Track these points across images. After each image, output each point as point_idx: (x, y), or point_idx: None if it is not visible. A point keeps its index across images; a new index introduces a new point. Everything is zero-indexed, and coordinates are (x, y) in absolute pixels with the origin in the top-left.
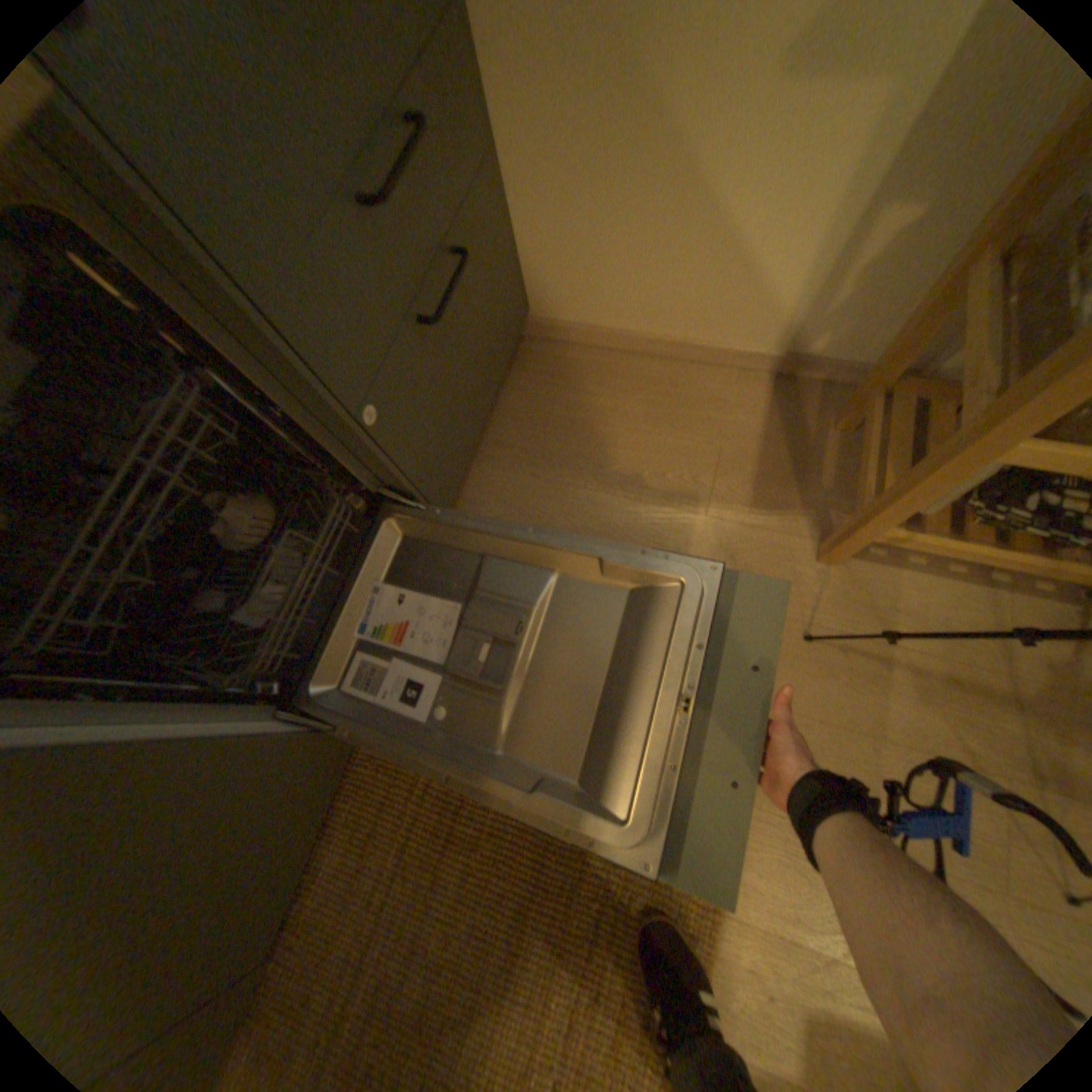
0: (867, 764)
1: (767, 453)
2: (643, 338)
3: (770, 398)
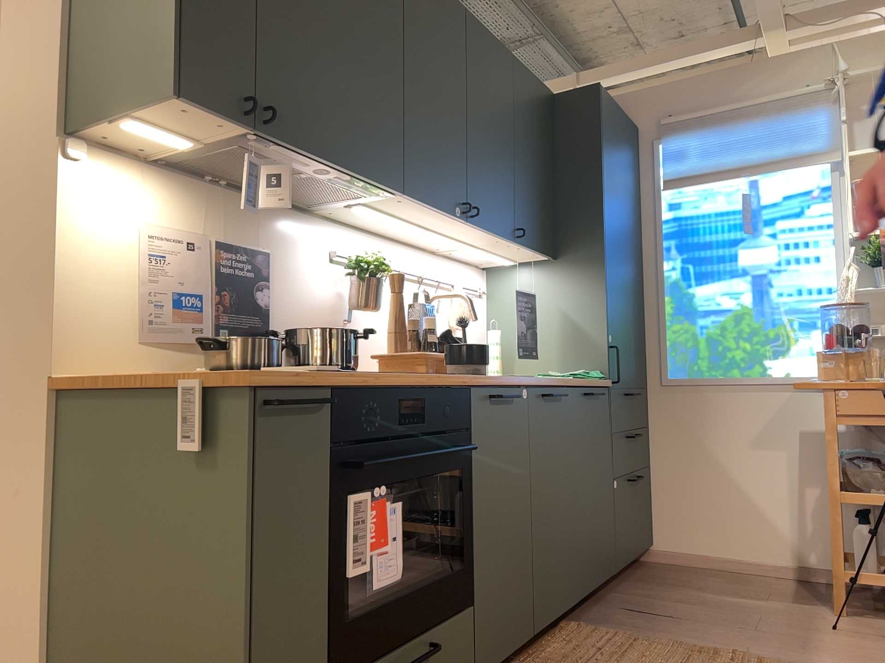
0: (884, 657)
1: (801, 593)
2: (719, 558)
3: (798, 584)
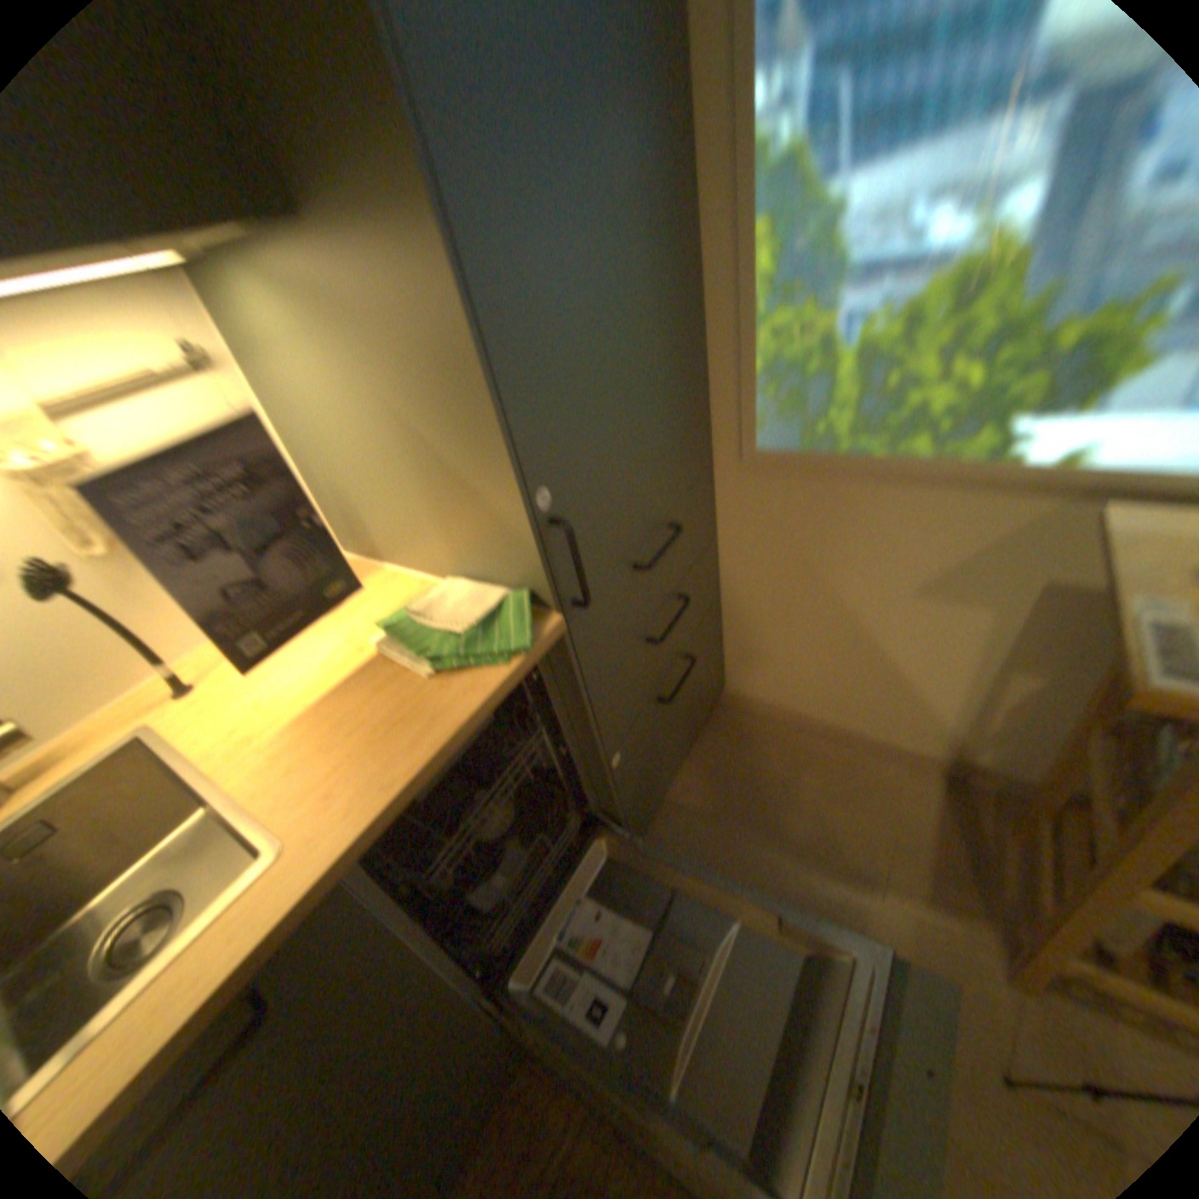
0: None
1: (947, 851)
2: (822, 722)
3: (946, 797)
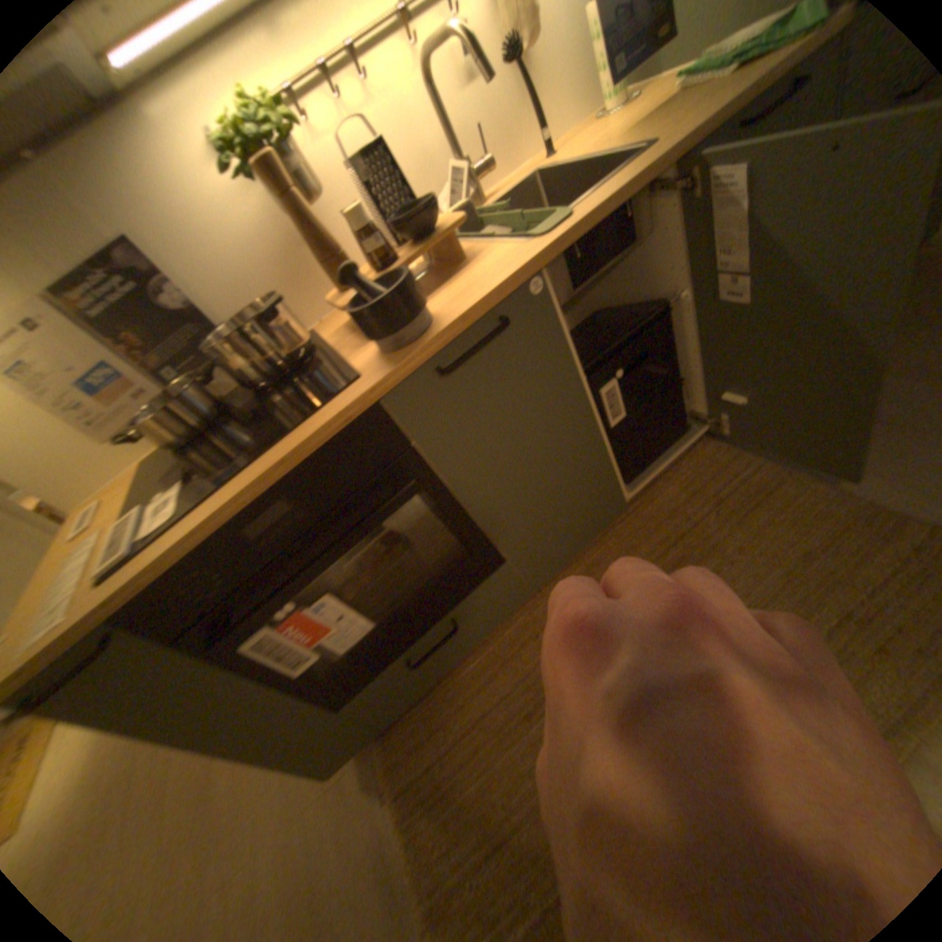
0: None
1: None
2: None
3: None
